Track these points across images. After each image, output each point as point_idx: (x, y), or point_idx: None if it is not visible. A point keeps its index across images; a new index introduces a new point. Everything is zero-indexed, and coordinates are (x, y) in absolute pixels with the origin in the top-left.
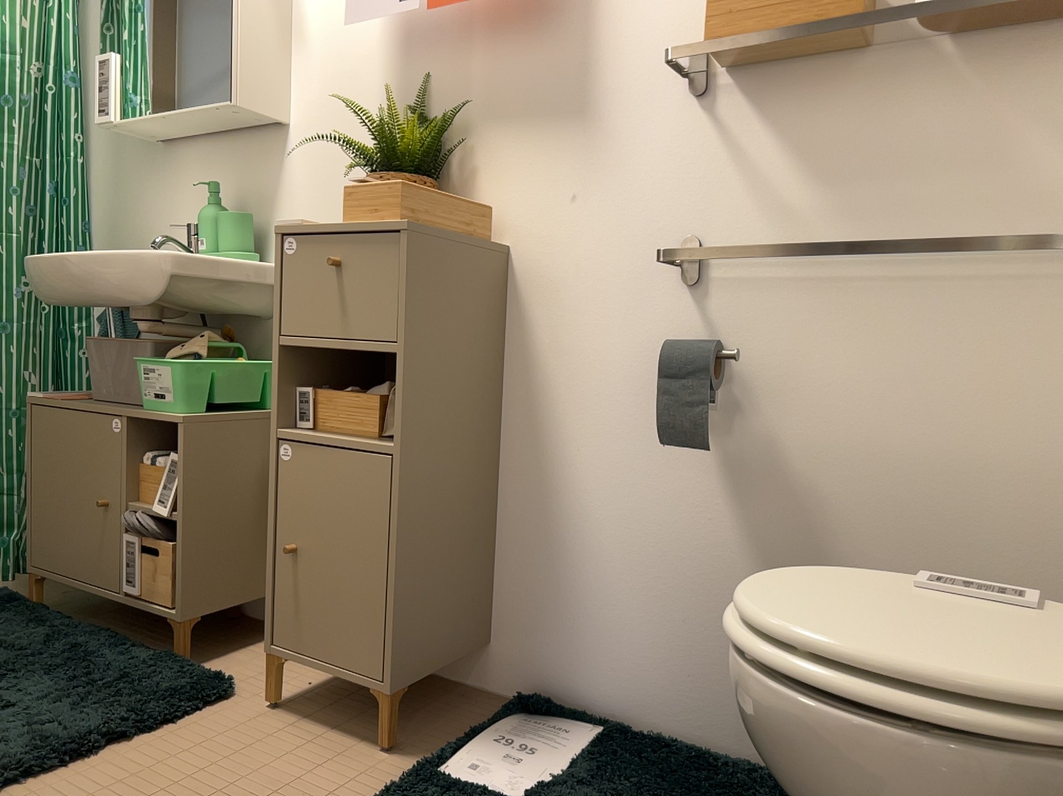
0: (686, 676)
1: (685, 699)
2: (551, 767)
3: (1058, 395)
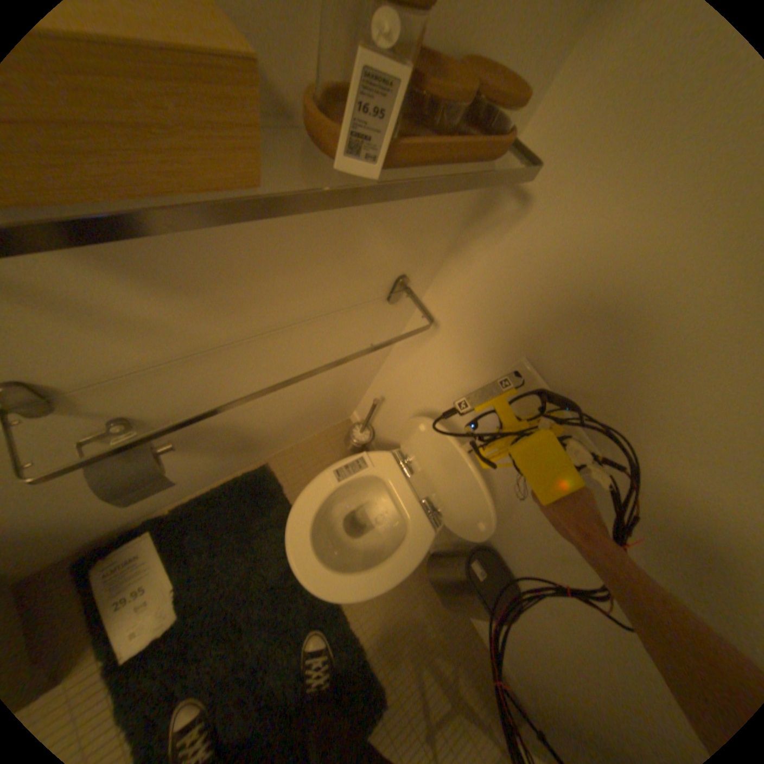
0: (179, 490)
1: (182, 493)
2: (166, 591)
3: (356, 346)
